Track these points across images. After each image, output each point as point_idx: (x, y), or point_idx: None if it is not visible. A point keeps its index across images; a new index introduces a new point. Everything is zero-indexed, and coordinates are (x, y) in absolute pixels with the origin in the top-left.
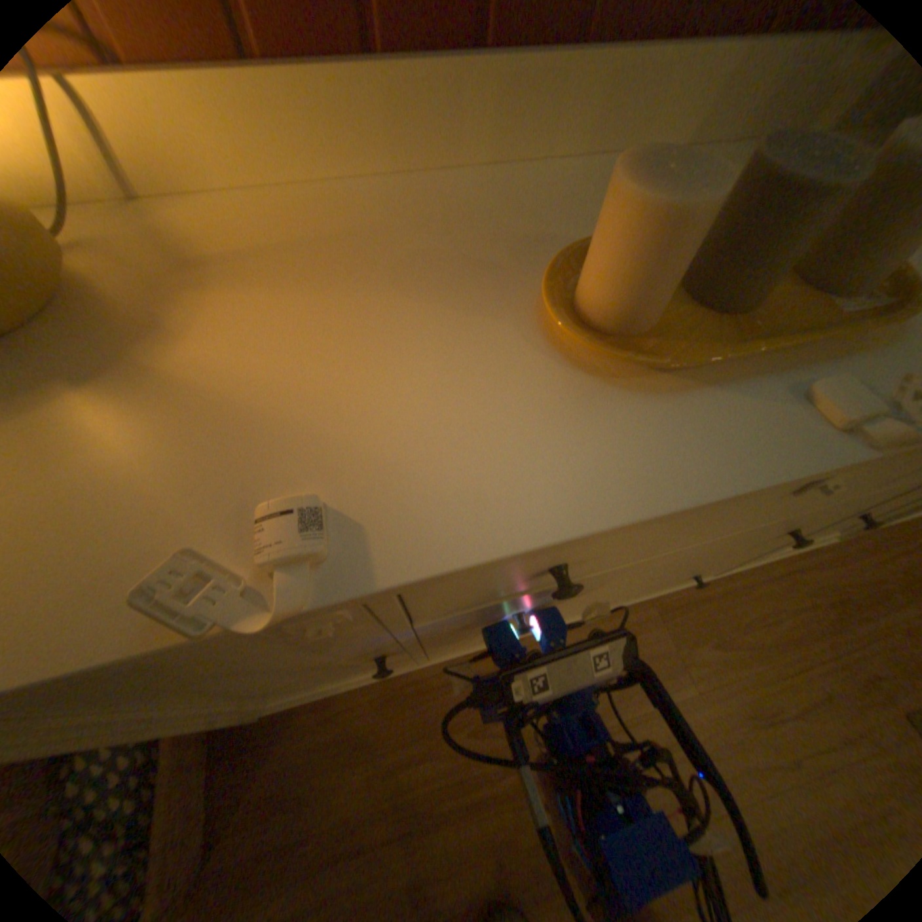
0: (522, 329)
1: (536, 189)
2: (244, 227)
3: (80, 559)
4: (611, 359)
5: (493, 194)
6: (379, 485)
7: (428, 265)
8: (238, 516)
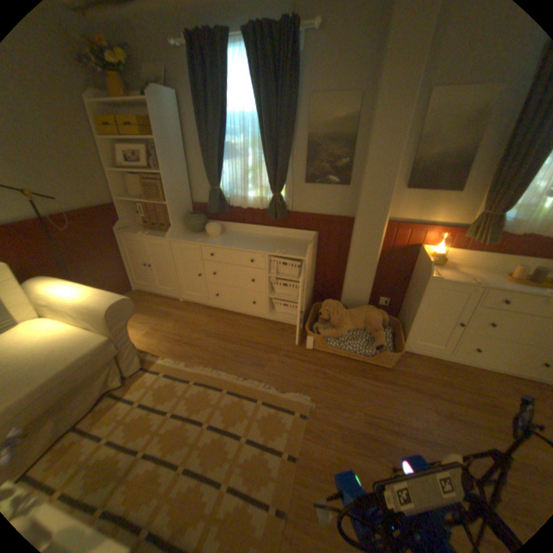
0: (502, 278)
1: (503, 269)
2: (460, 264)
3: (460, 278)
4: (514, 283)
5: (496, 268)
6: (486, 282)
7: (487, 272)
8: (473, 280)
